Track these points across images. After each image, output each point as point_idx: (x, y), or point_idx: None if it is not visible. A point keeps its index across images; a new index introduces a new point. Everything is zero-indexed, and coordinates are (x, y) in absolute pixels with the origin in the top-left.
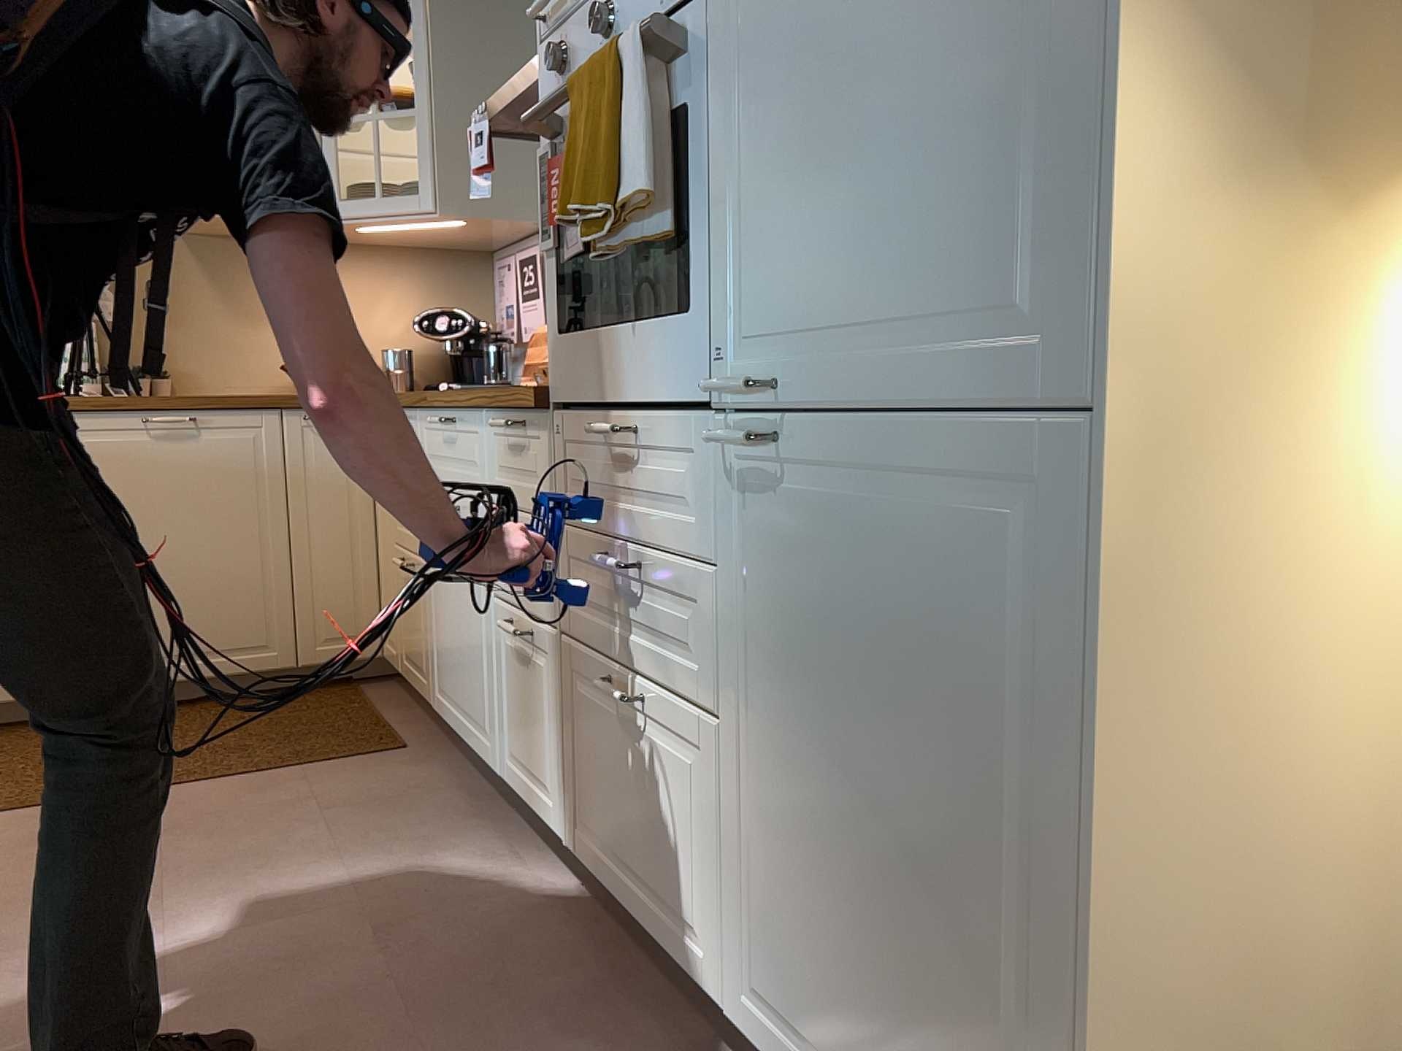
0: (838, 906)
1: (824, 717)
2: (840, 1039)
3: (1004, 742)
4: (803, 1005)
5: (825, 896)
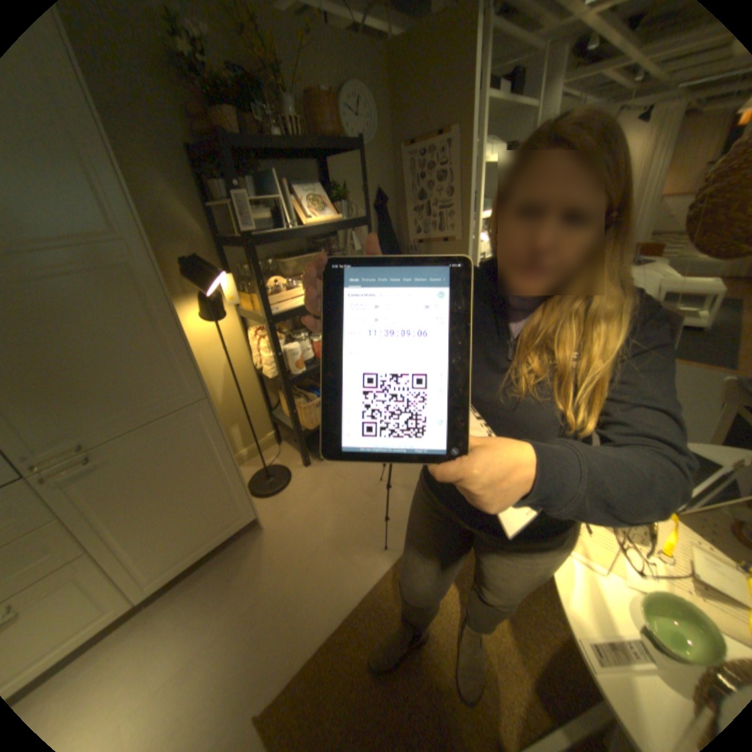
0: (166, 531)
1: (140, 504)
2: (179, 551)
3: (200, 459)
4: (162, 562)
5: (160, 535)
